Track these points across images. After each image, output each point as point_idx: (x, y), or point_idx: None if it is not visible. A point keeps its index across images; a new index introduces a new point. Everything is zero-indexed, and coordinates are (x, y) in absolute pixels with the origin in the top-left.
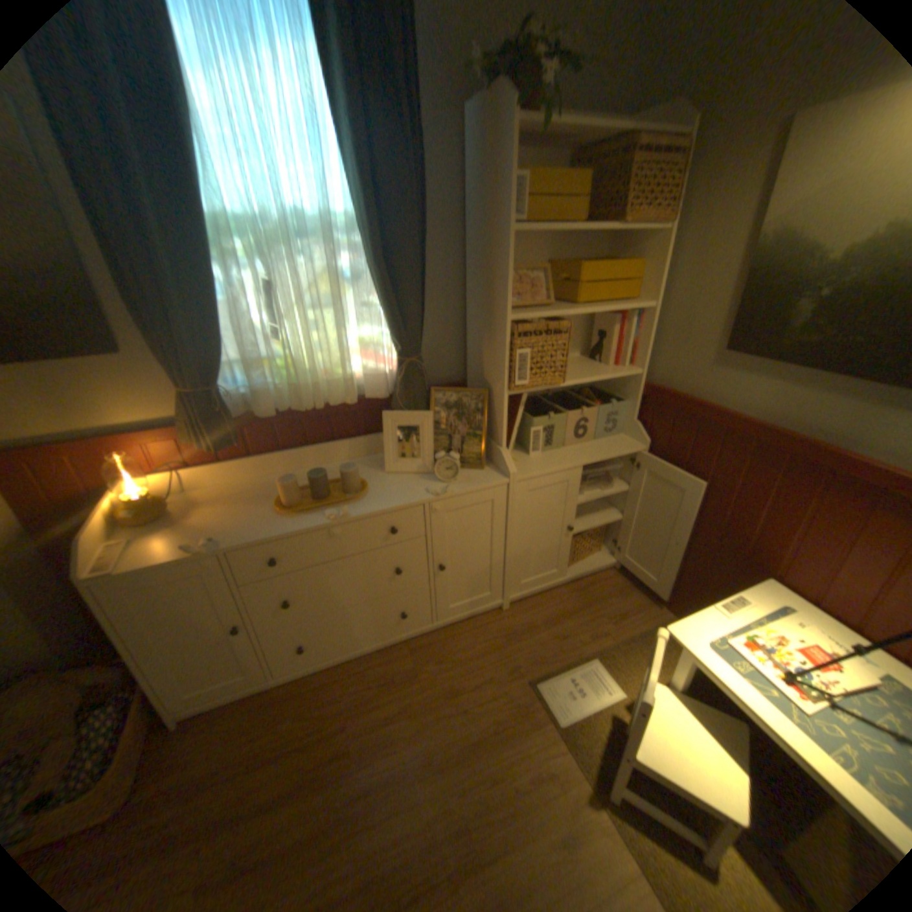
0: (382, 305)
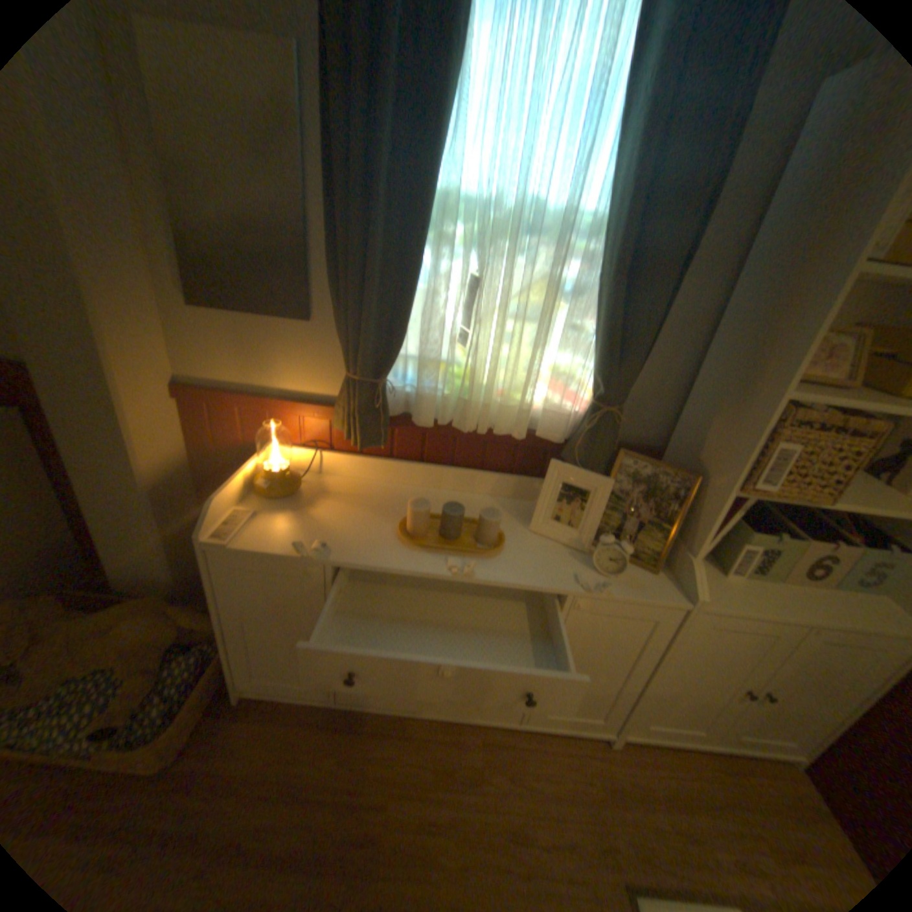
0: (600, 335)
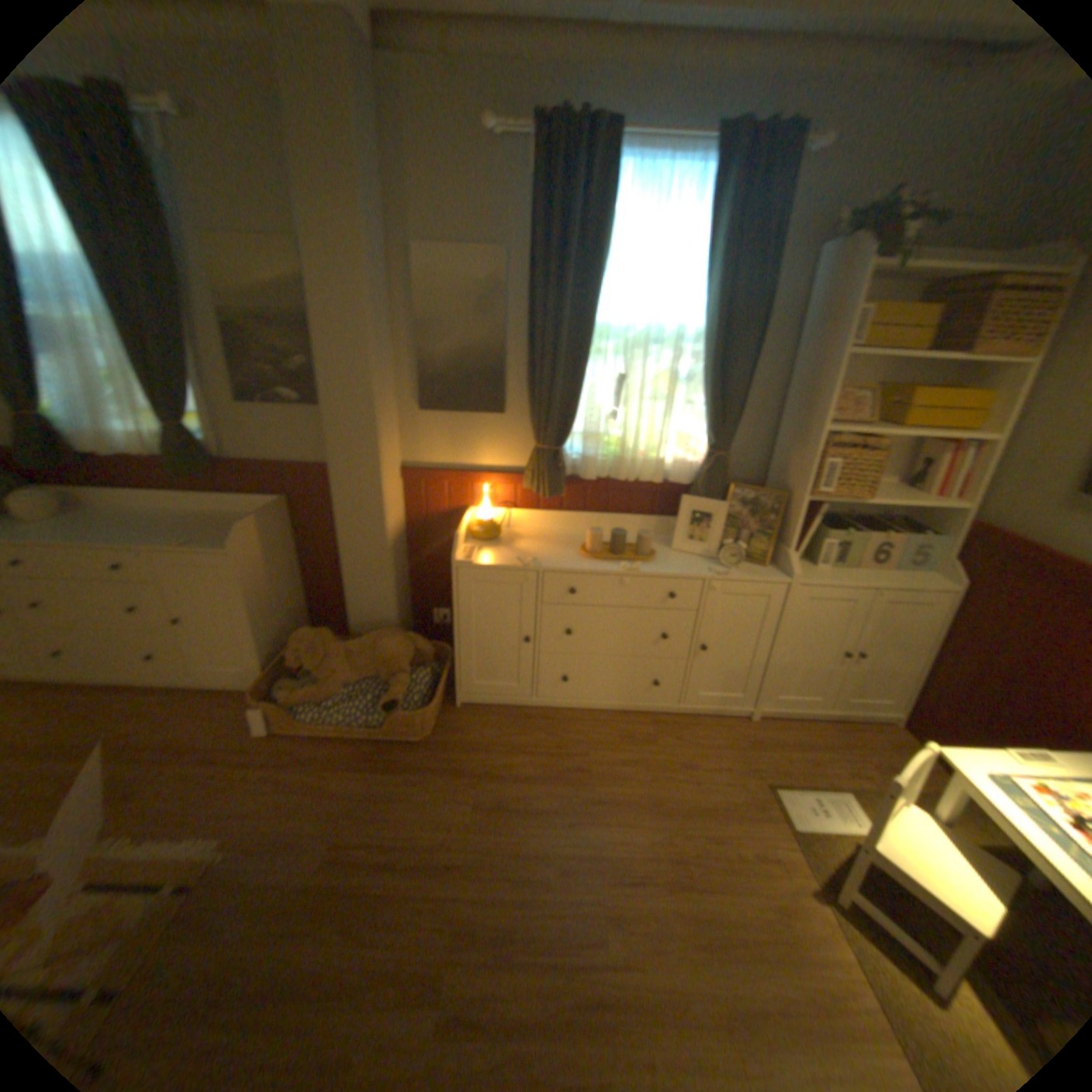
0: (706, 405)
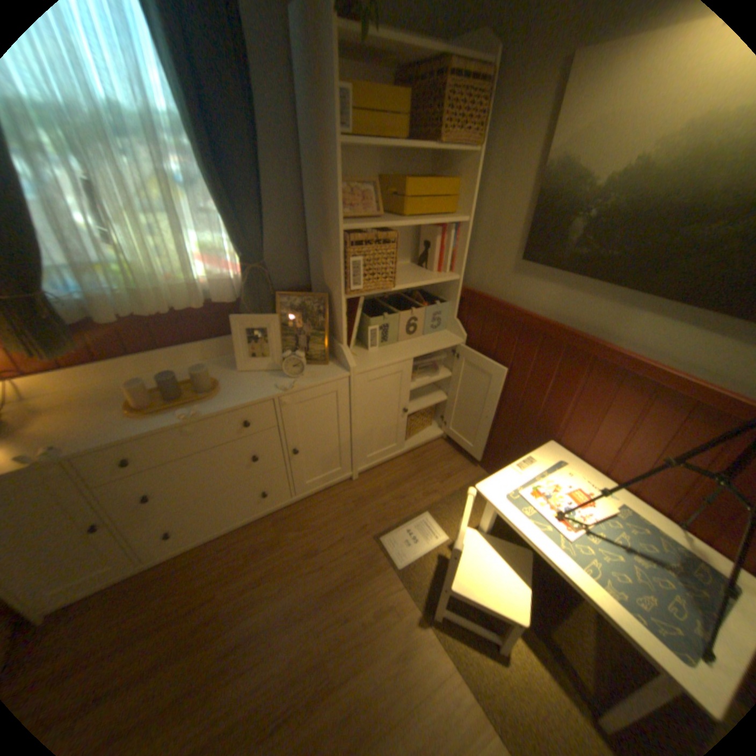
0: (220, 213)
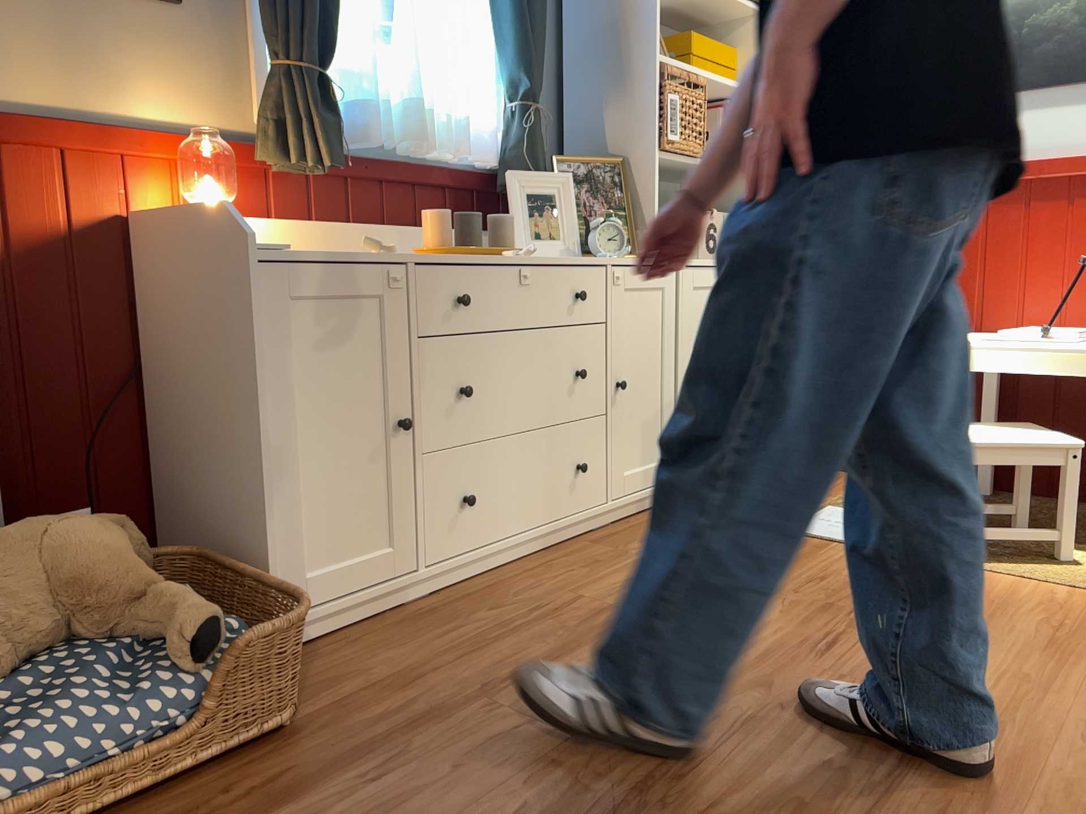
0: (506, 31)
